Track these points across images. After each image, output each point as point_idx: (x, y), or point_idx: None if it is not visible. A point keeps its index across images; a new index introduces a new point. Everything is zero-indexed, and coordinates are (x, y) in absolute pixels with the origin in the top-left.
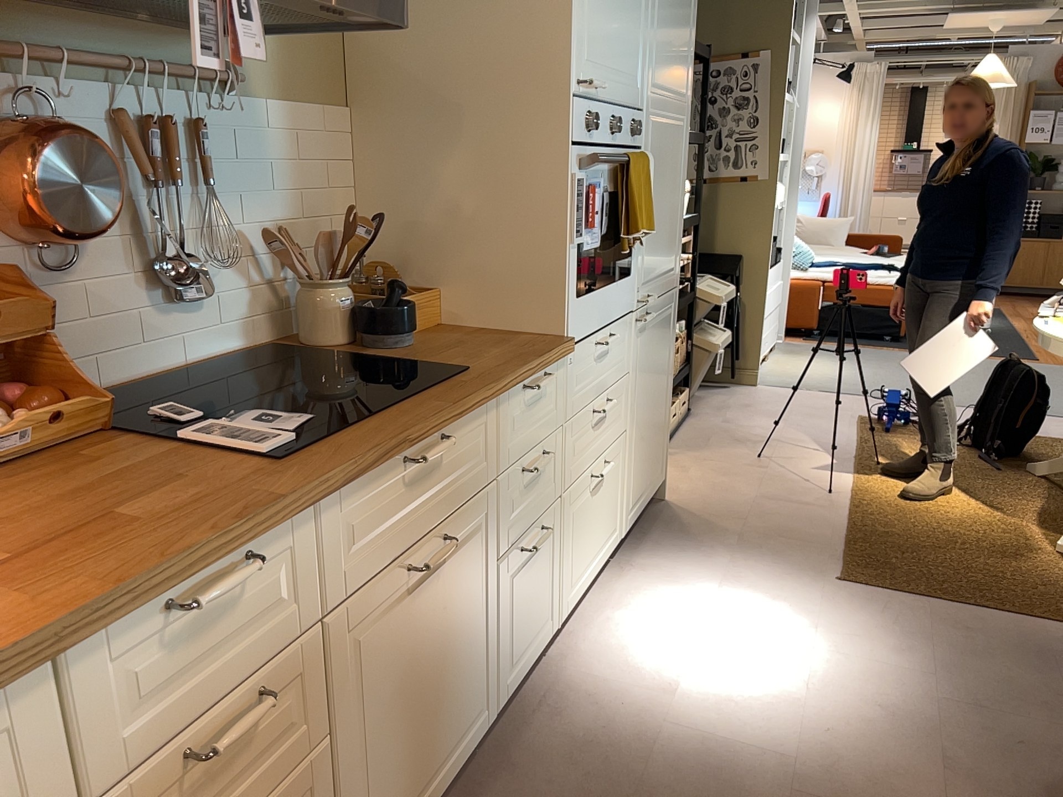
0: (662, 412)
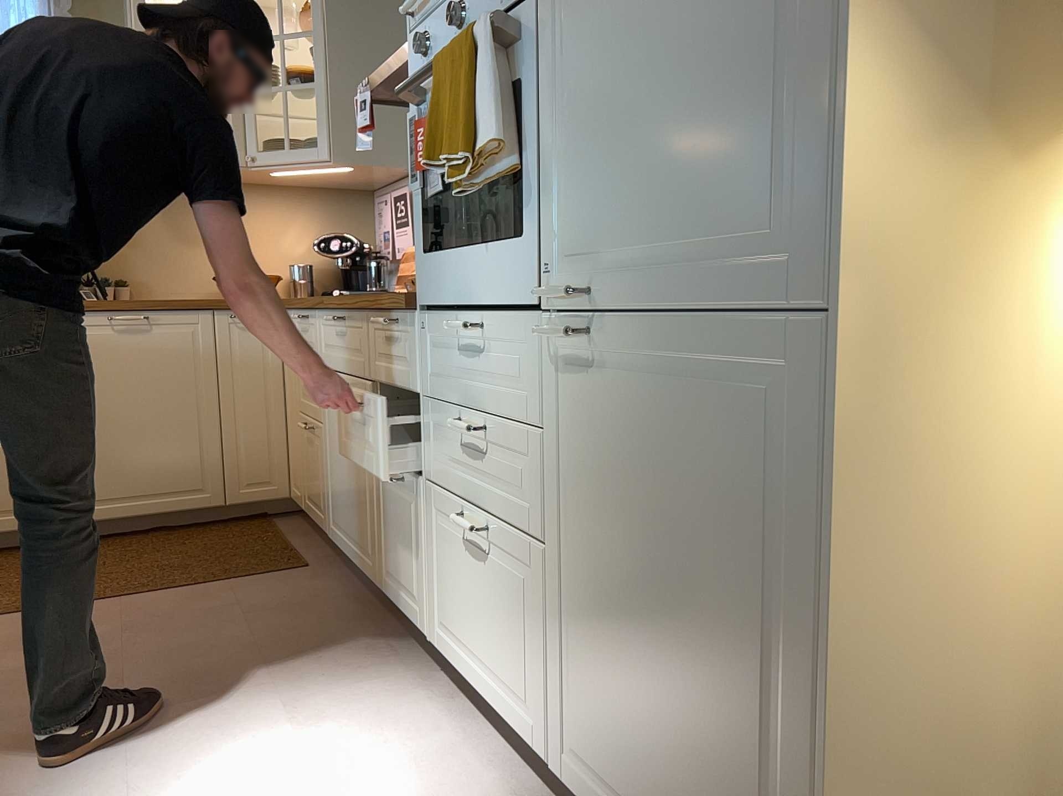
0: (741, 718)
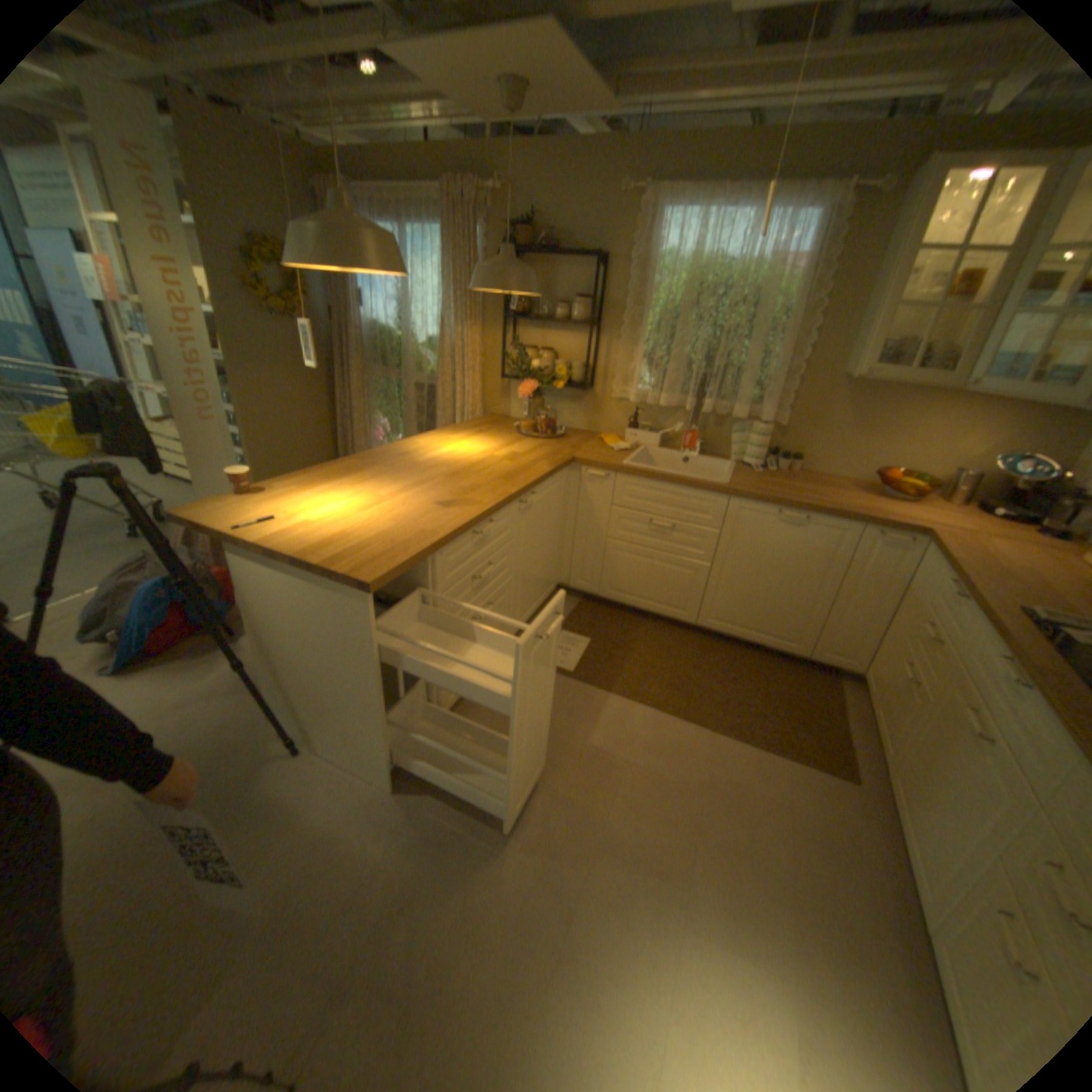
0: None
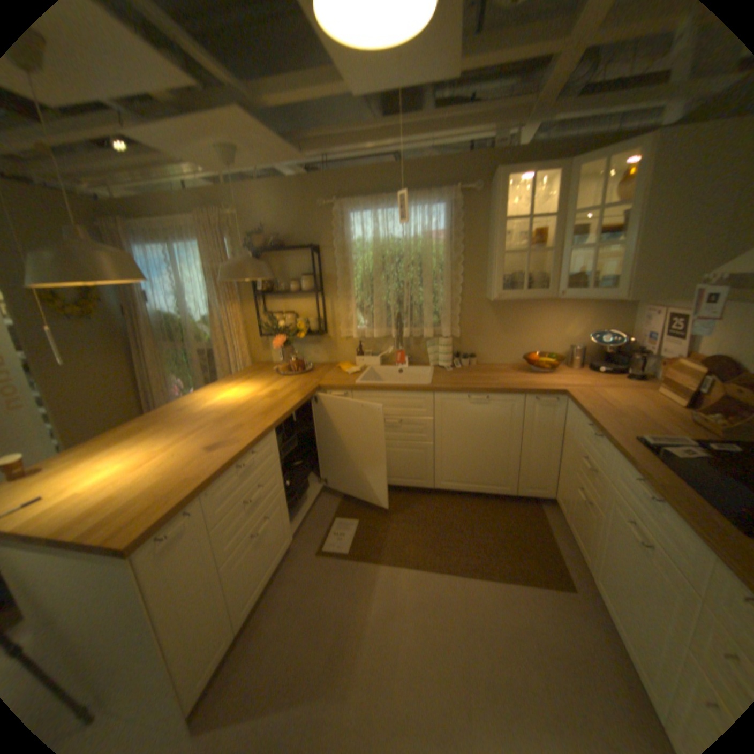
0: None
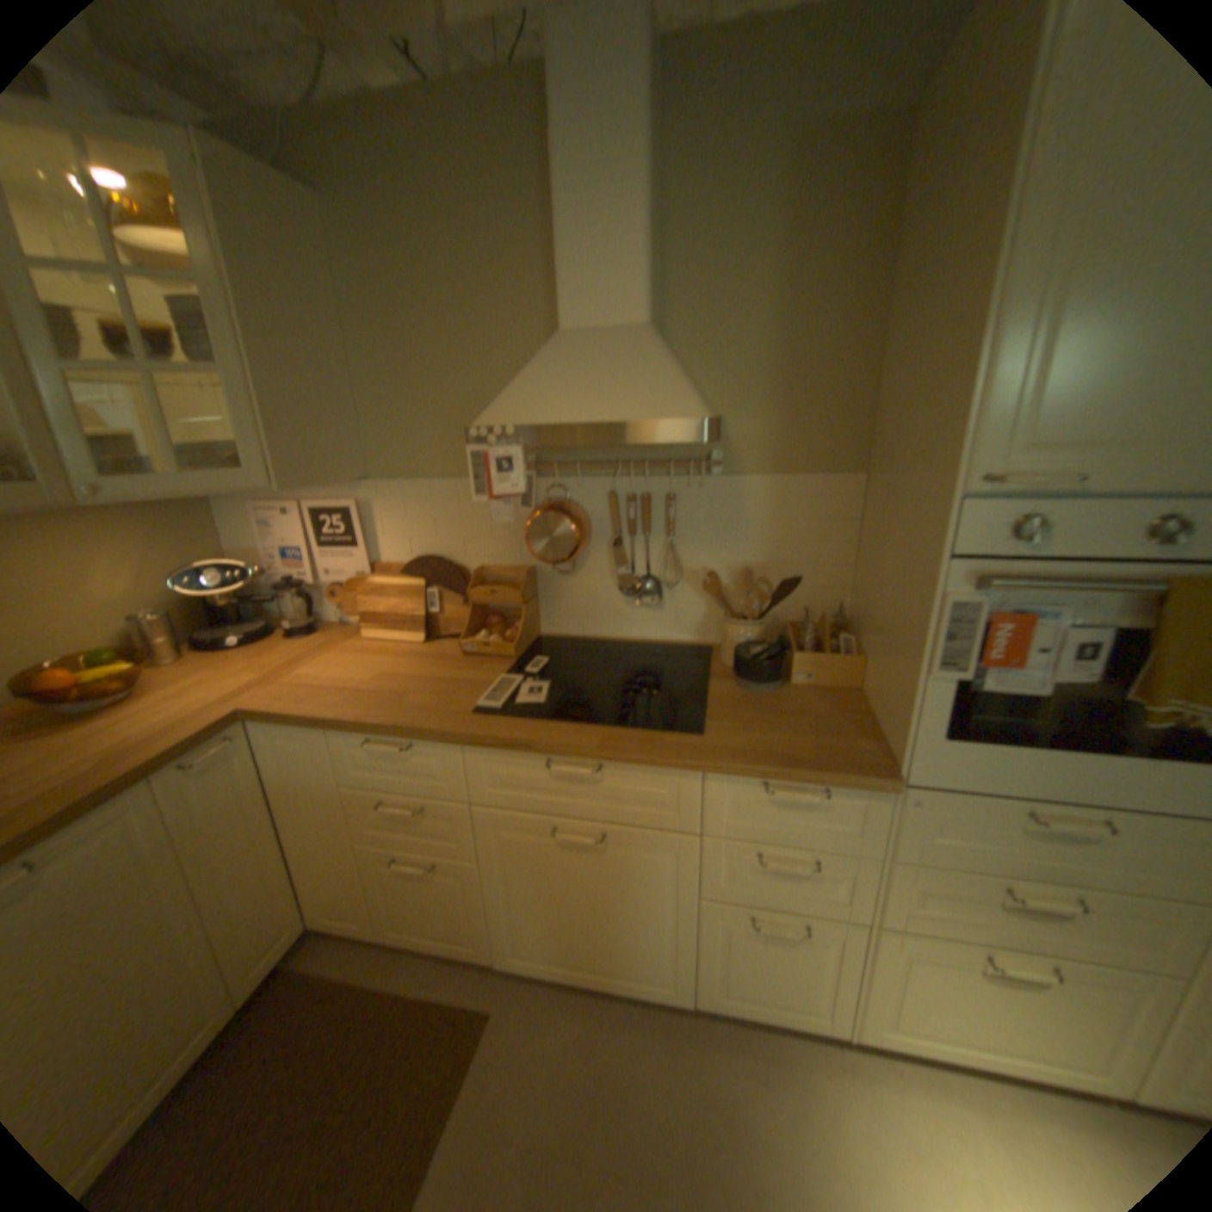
0: None
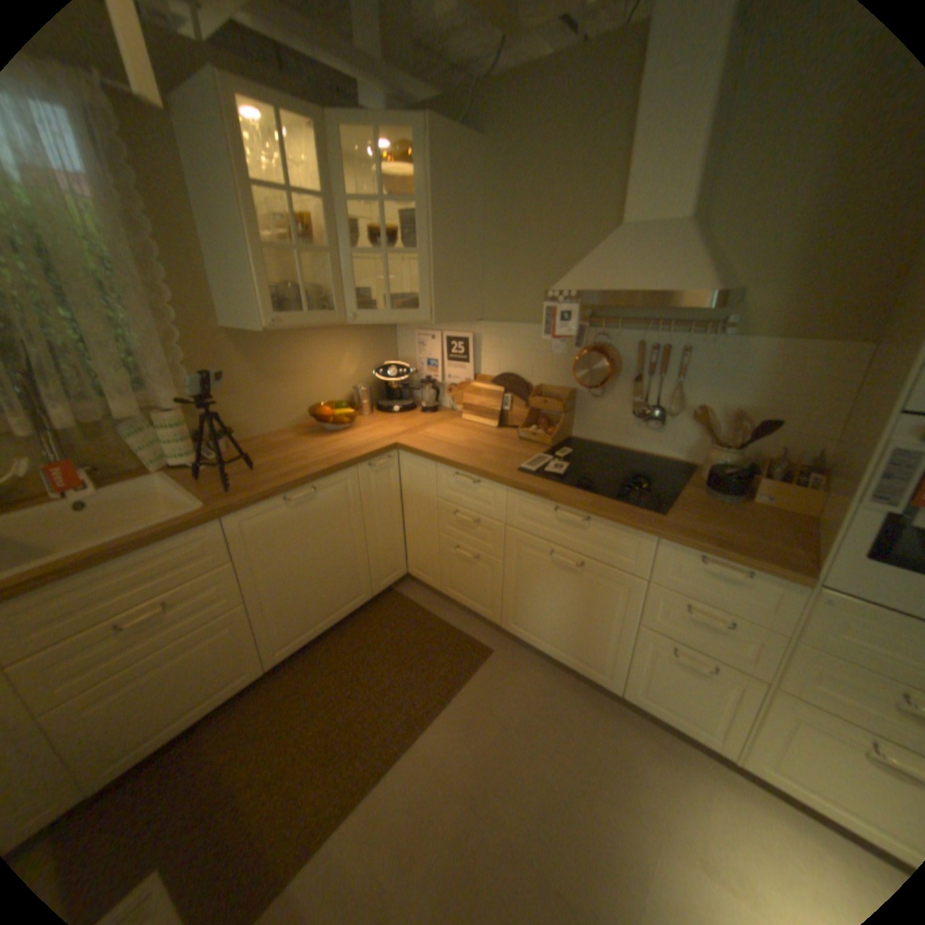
0: None
